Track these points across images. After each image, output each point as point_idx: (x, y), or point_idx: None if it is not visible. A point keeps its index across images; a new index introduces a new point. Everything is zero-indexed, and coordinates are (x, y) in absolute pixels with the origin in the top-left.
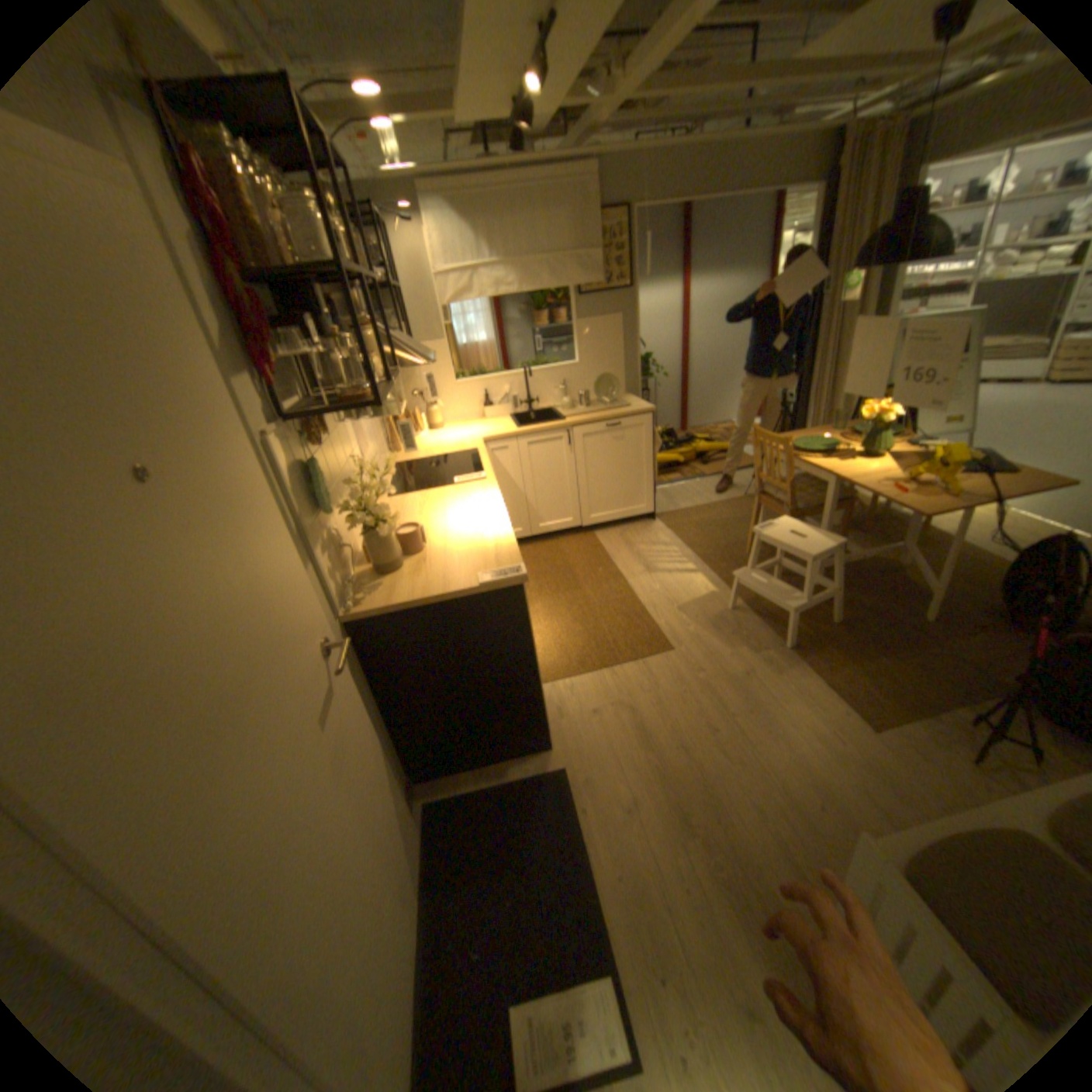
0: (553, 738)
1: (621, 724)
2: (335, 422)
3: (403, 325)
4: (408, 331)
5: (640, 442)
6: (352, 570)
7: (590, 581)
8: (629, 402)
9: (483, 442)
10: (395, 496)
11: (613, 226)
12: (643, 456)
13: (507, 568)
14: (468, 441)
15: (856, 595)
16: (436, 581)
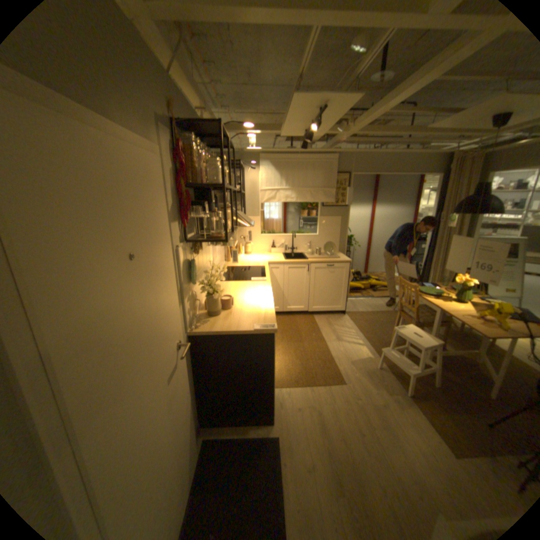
0: (276, 418)
1: (313, 419)
2: (206, 245)
3: (243, 208)
4: (244, 211)
5: (342, 275)
6: (197, 311)
7: (308, 339)
8: (340, 255)
9: (268, 263)
10: (223, 281)
11: (342, 179)
12: (343, 282)
13: (268, 323)
14: (261, 262)
15: (450, 375)
16: (234, 323)
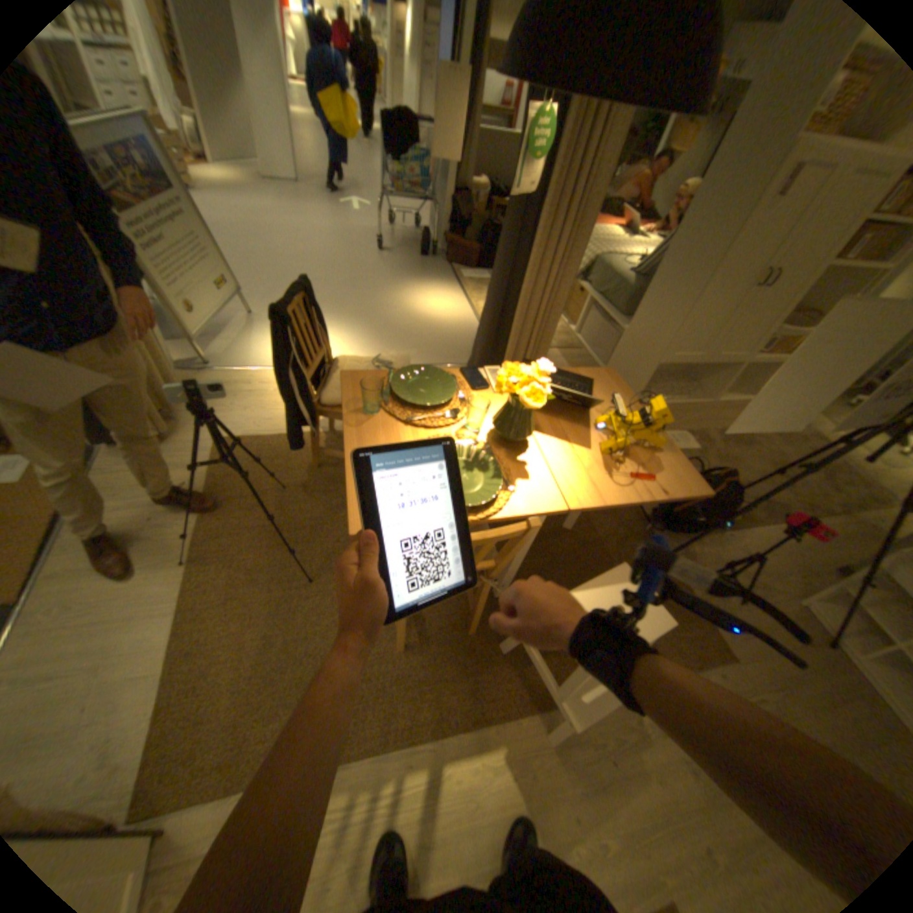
0: None
1: None
2: None
3: None
4: None
5: None
6: None
7: None
8: None
9: None
10: None
11: None
12: None
13: None
14: None
15: (524, 565)
16: None
